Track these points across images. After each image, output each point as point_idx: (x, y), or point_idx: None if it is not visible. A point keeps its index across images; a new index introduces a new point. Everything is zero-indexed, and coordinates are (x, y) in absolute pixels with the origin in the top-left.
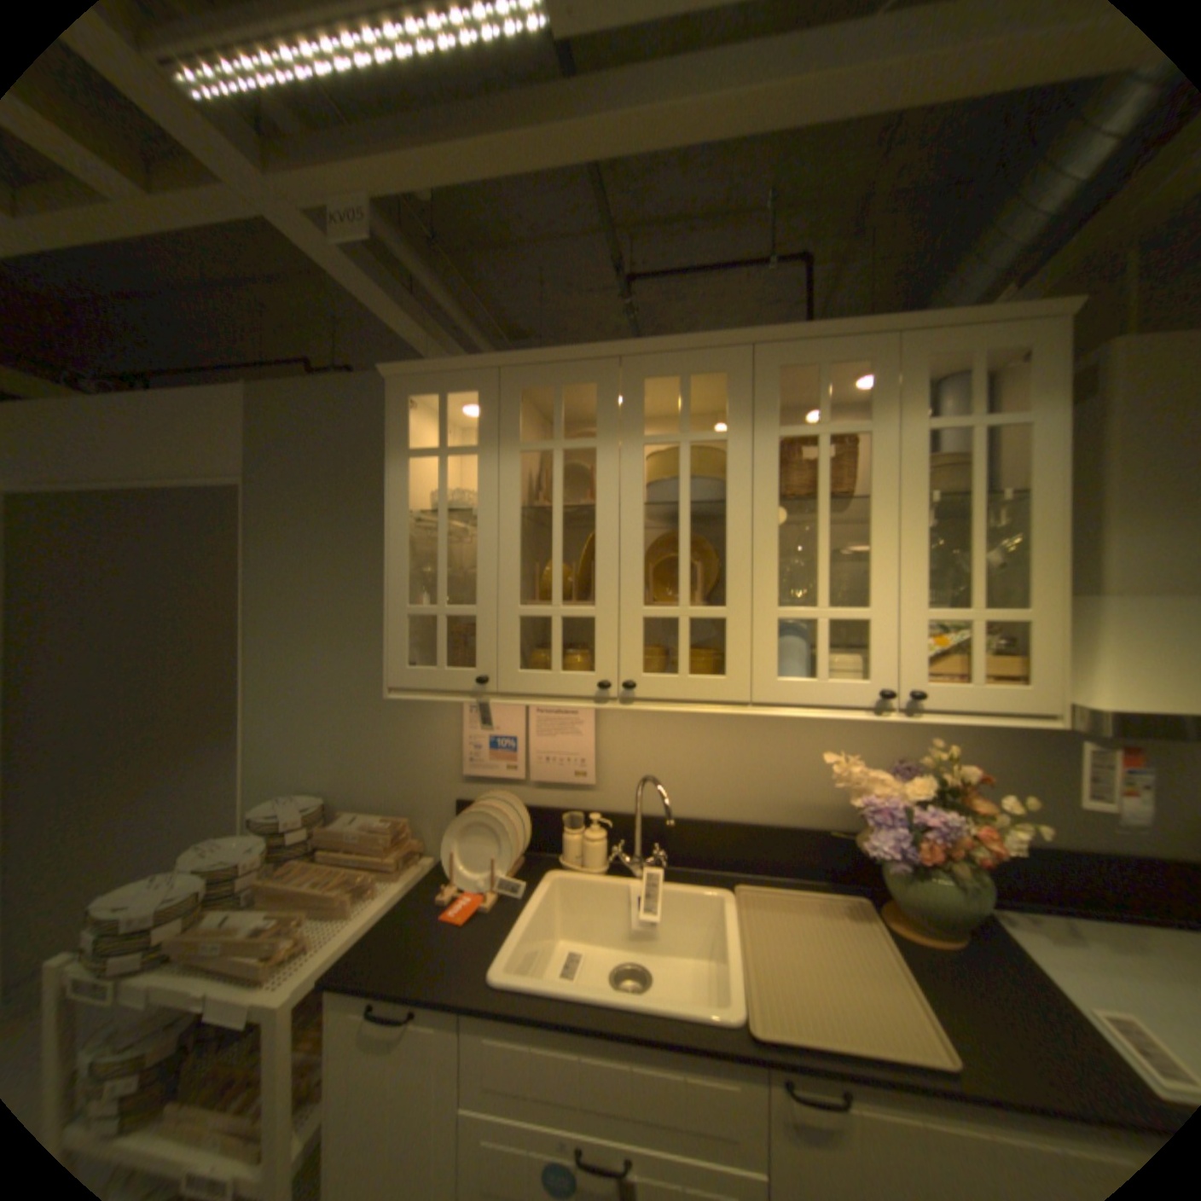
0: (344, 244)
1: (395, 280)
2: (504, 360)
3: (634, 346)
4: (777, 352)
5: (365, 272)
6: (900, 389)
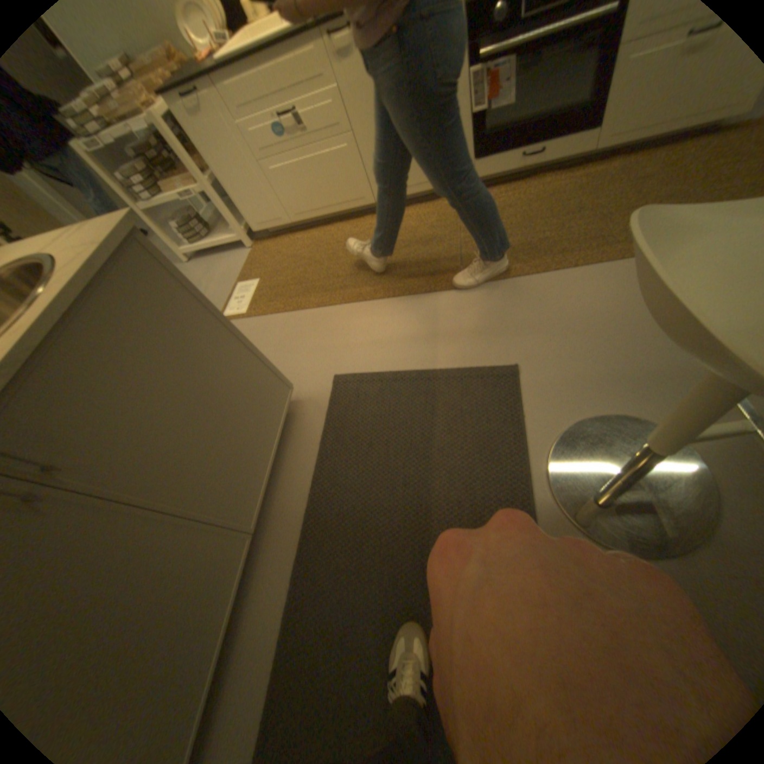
0: None
1: None
2: None
3: None
4: None
5: None
6: None
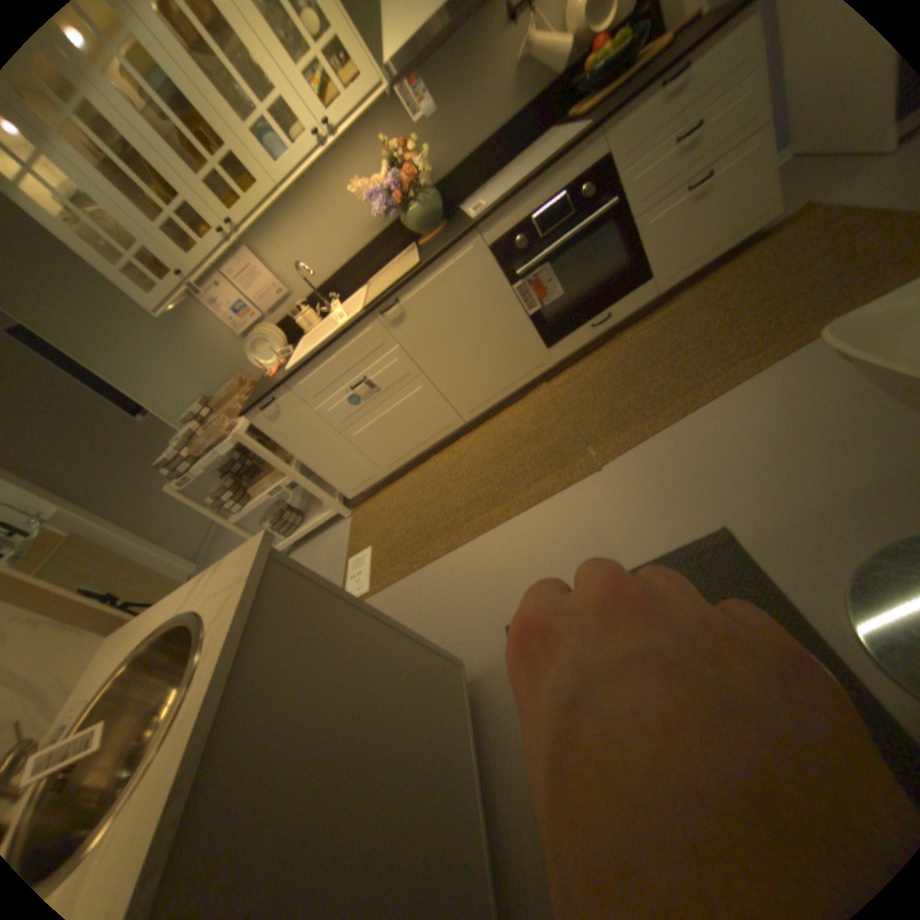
0: None
1: None
2: None
3: None
4: None
5: None
6: None
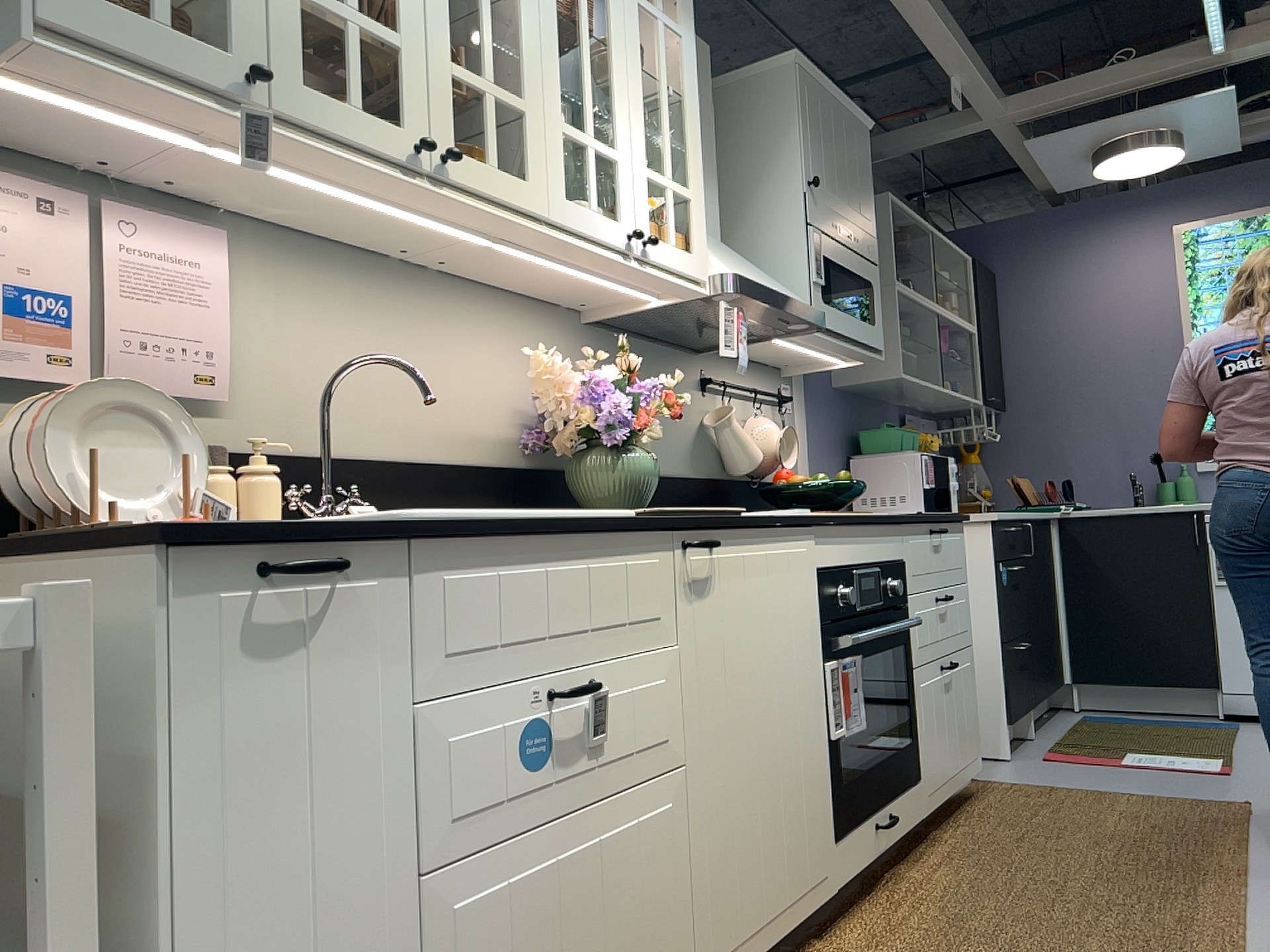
0: None
1: None
2: None
3: None
4: None
5: None
6: None
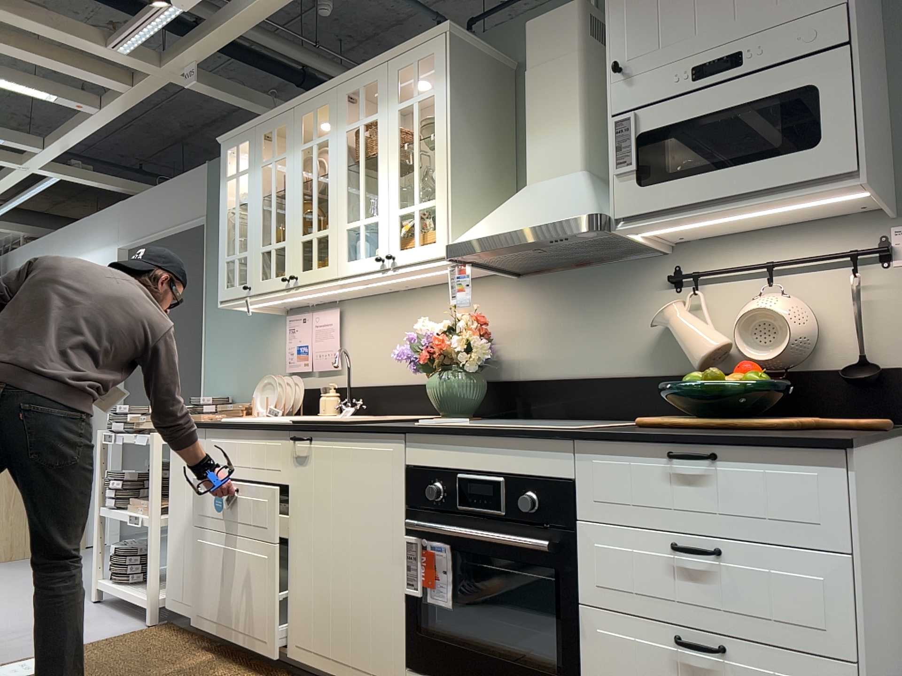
0: (210, 84)
1: (249, 91)
2: (256, 124)
3: (296, 102)
4: (344, 88)
5: (225, 93)
6: (386, 93)
